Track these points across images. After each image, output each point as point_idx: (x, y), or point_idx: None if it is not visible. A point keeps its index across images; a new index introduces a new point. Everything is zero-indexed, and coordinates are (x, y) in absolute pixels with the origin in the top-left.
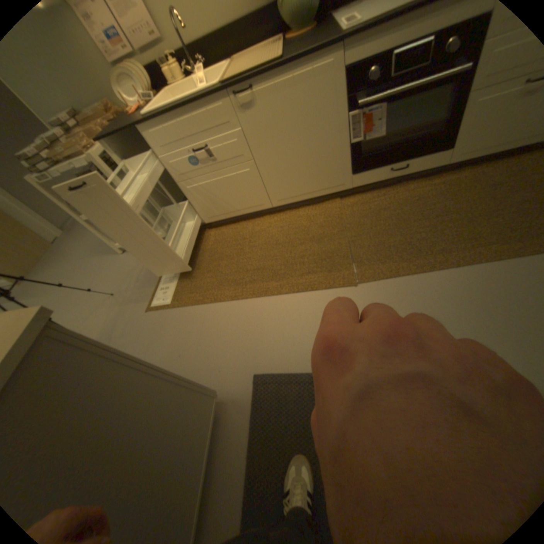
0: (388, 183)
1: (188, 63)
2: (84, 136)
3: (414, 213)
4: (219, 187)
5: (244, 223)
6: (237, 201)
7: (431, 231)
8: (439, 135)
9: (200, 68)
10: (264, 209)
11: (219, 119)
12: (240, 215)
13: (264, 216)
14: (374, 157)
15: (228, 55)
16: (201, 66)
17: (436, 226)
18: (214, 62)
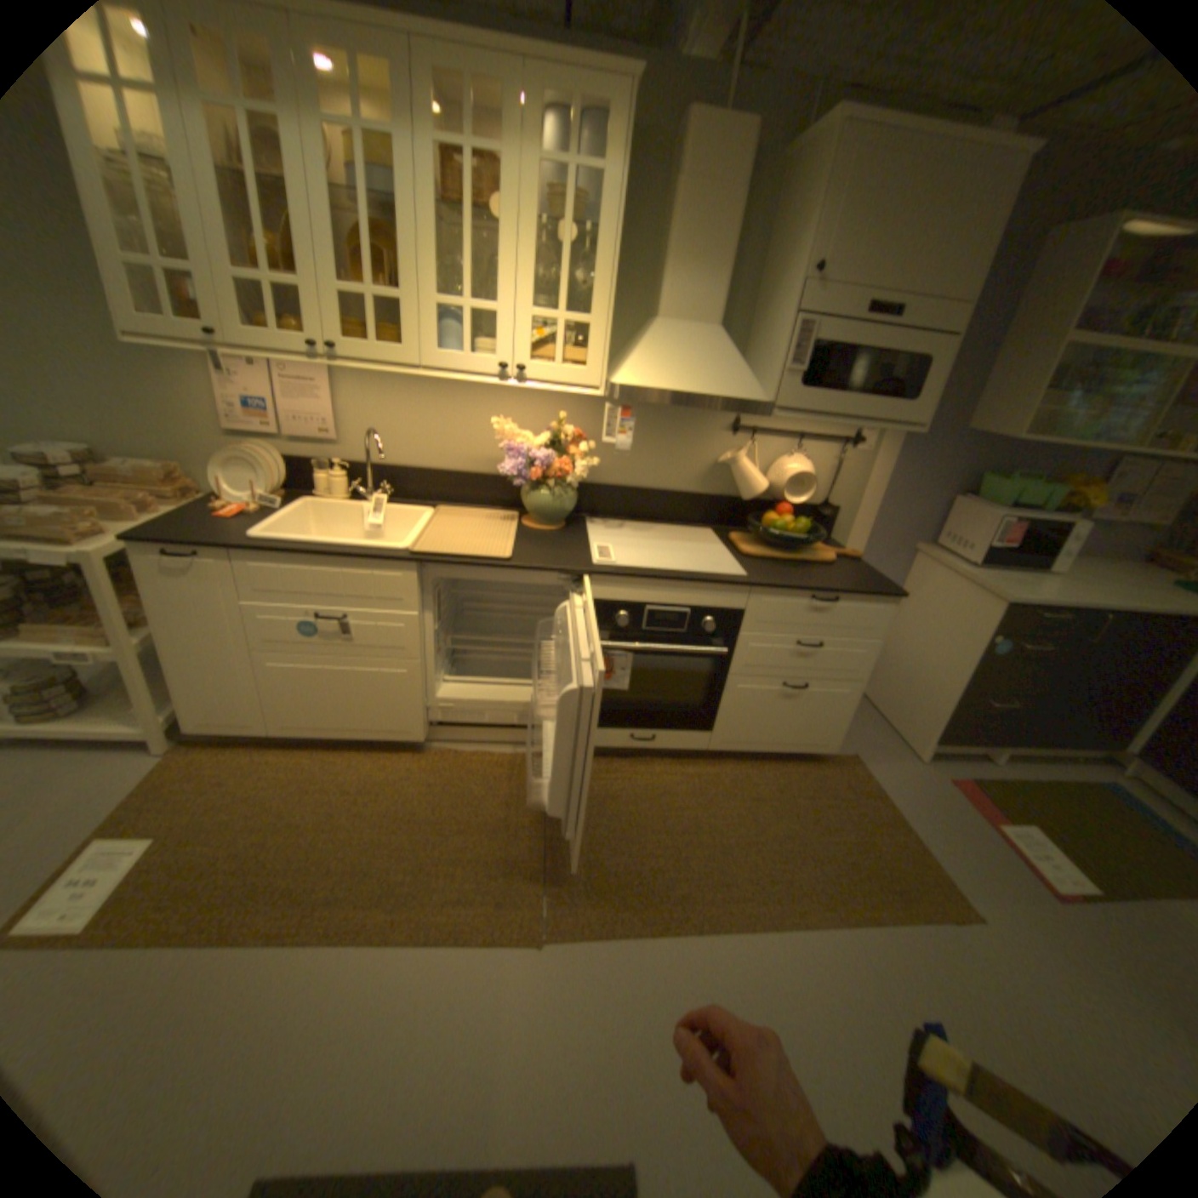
0: (625, 754)
1: (365, 481)
2: (95, 514)
3: (653, 818)
4: (336, 683)
5: (354, 757)
6: (359, 715)
7: (671, 860)
8: (694, 712)
9: (383, 501)
10: (408, 740)
11: (388, 592)
12: (353, 738)
13: (401, 752)
14: (610, 714)
15: (433, 500)
16: (386, 499)
17: (679, 851)
18: (408, 499)
